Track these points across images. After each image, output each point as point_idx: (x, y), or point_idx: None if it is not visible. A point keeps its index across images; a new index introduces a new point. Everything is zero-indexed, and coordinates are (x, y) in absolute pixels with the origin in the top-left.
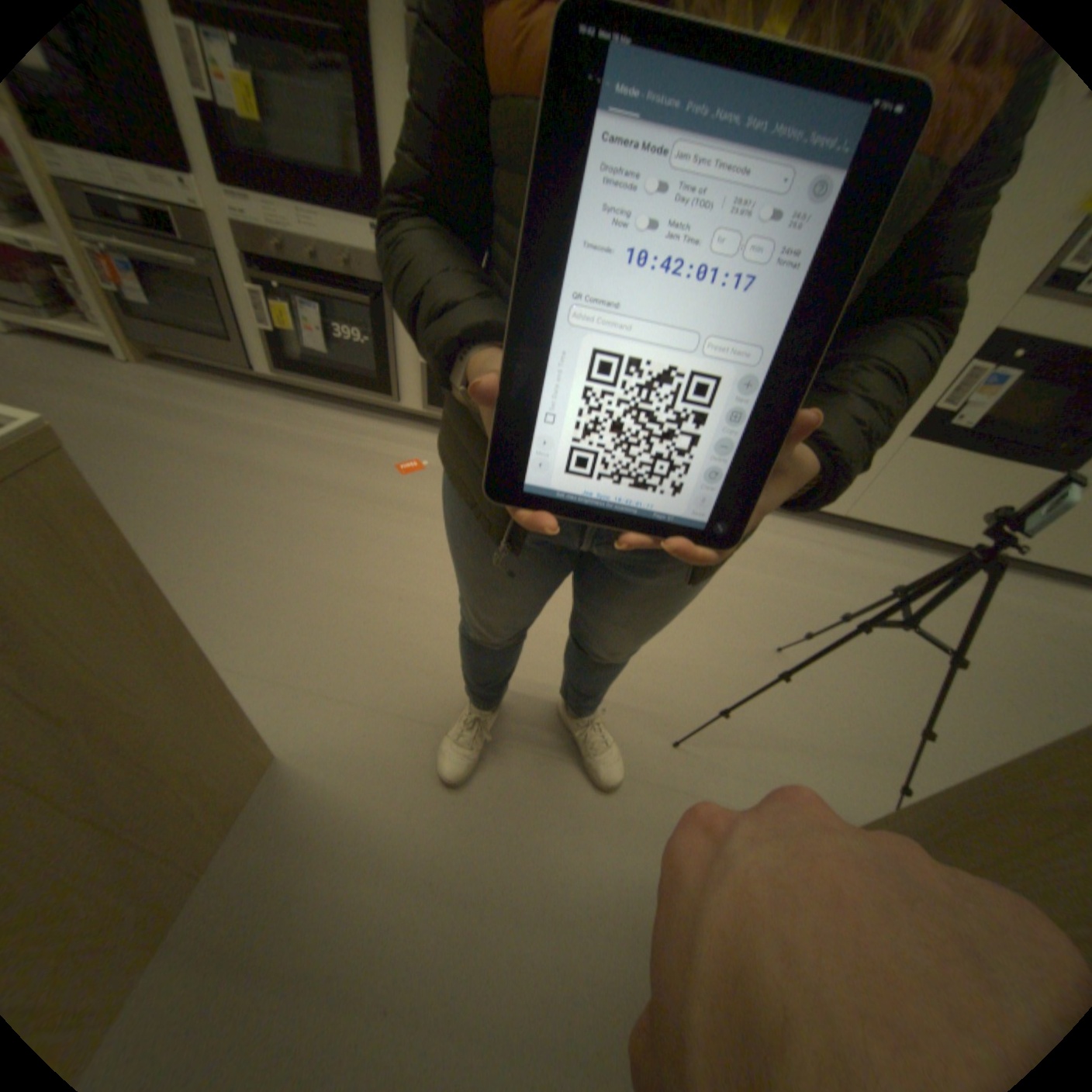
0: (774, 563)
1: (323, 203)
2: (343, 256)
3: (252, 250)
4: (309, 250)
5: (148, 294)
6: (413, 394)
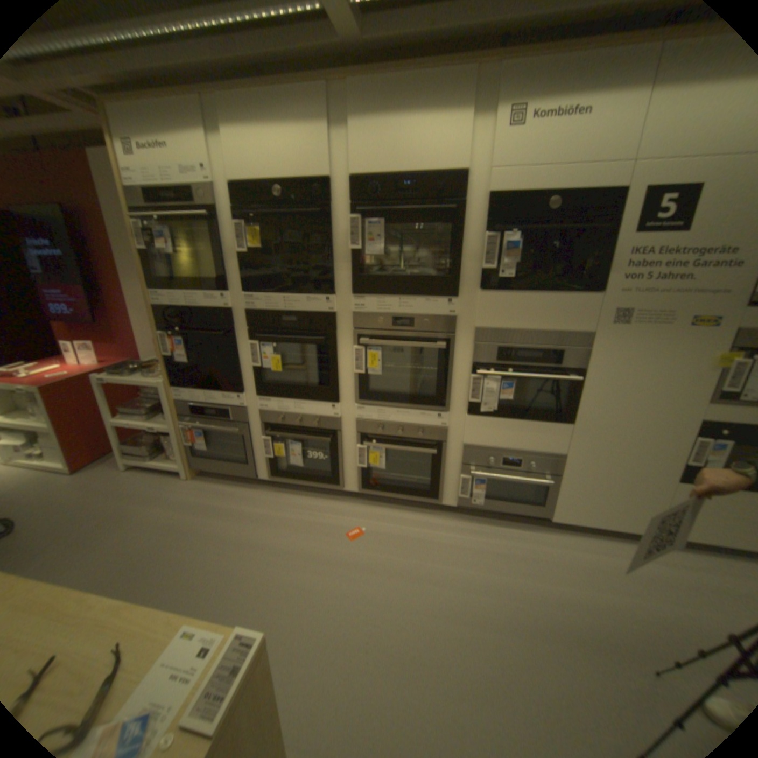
0: (621, 589)
1: (309, 401)
2: (317, 423)
3: (269, 424)
4: (299, 422)
5: (207, 446)
6: (352, 485)
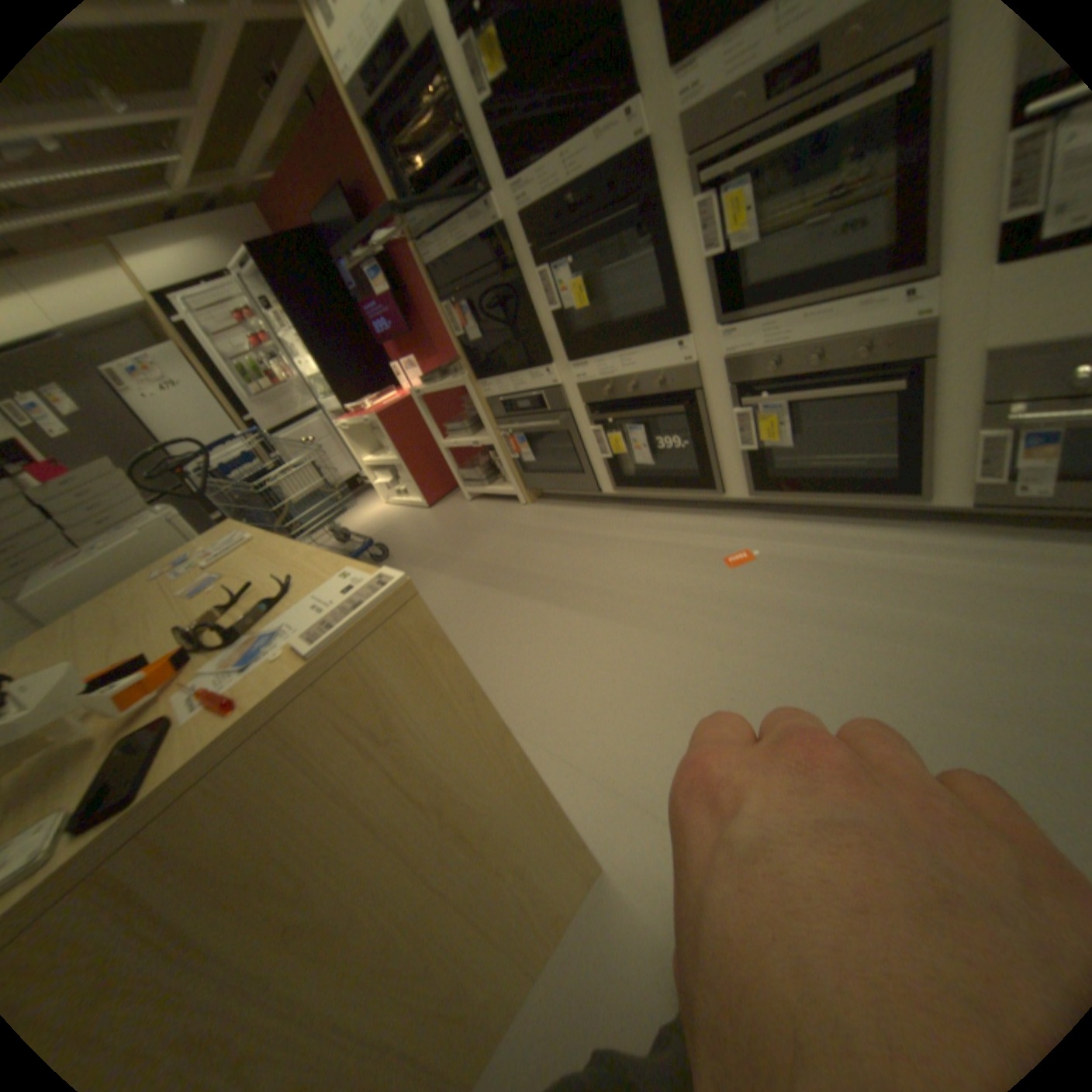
0: None
1: (640, 342)
2: (659, 378)
3: (594, 399)
4: (633, 383)
5: (536, 453)
6: (739, 483)
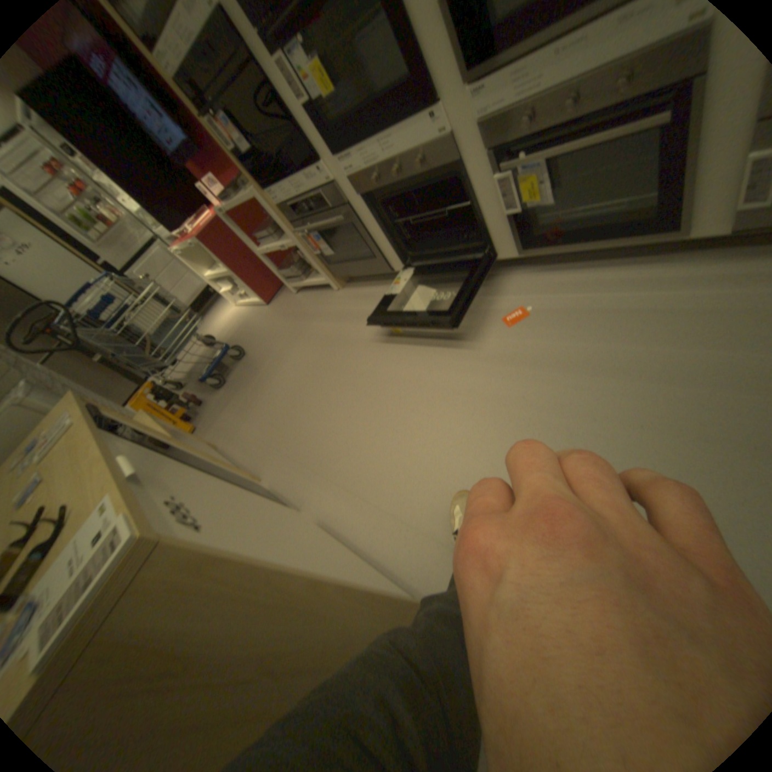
0: None
1: (394, 123)
2: (420, 159)
3: (367, 191)
4: (397, 169)
5: (334, 248)
6: (509, 246)
